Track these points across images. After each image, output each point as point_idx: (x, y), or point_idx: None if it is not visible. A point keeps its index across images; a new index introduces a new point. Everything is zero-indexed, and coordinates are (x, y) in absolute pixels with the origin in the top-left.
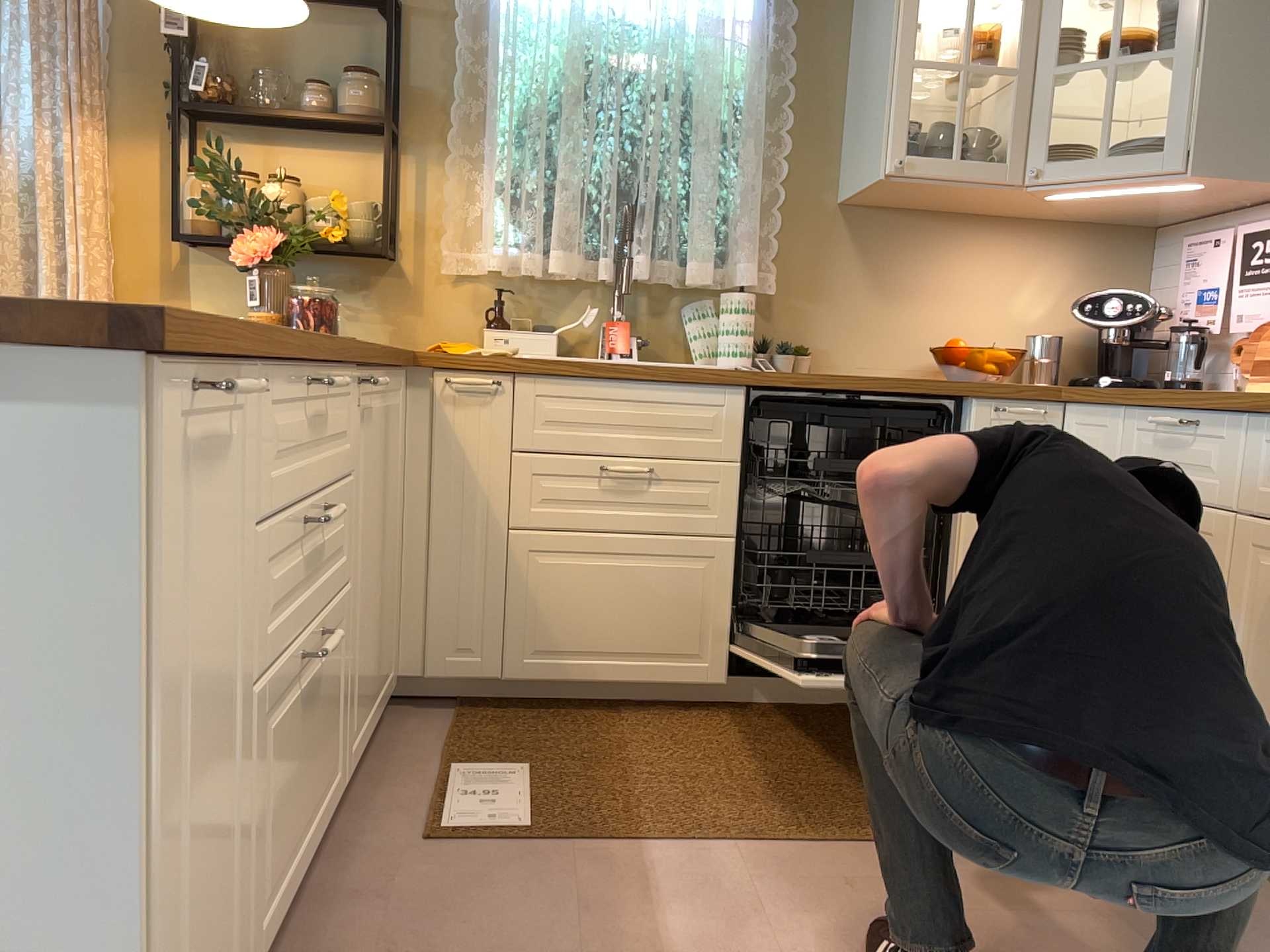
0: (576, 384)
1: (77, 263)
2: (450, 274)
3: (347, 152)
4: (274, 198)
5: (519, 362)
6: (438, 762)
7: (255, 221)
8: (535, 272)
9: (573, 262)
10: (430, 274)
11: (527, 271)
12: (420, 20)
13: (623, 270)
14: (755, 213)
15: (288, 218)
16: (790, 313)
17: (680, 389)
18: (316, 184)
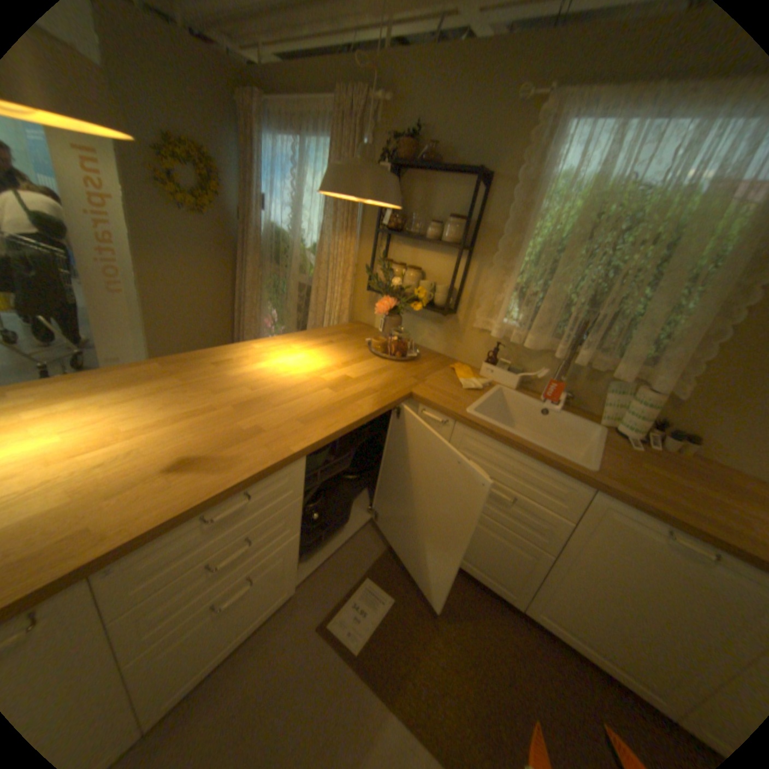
0: (487, 439)
1: (335, 292)
2: (478, 327)
3: (446, 254)
4: (395, 284)
5: (459, 417)
6: (366, 571)
7: (388, 291)
8: (518, 341)
9: (541, 343)
10: (469, 324)
11: (513, 340)
12: (501, 180)
13: (577, 350)
14: (700, 338)
15: (402, 292)
16: (698, 411)
17: (549, 469)
18: (429, 268)
